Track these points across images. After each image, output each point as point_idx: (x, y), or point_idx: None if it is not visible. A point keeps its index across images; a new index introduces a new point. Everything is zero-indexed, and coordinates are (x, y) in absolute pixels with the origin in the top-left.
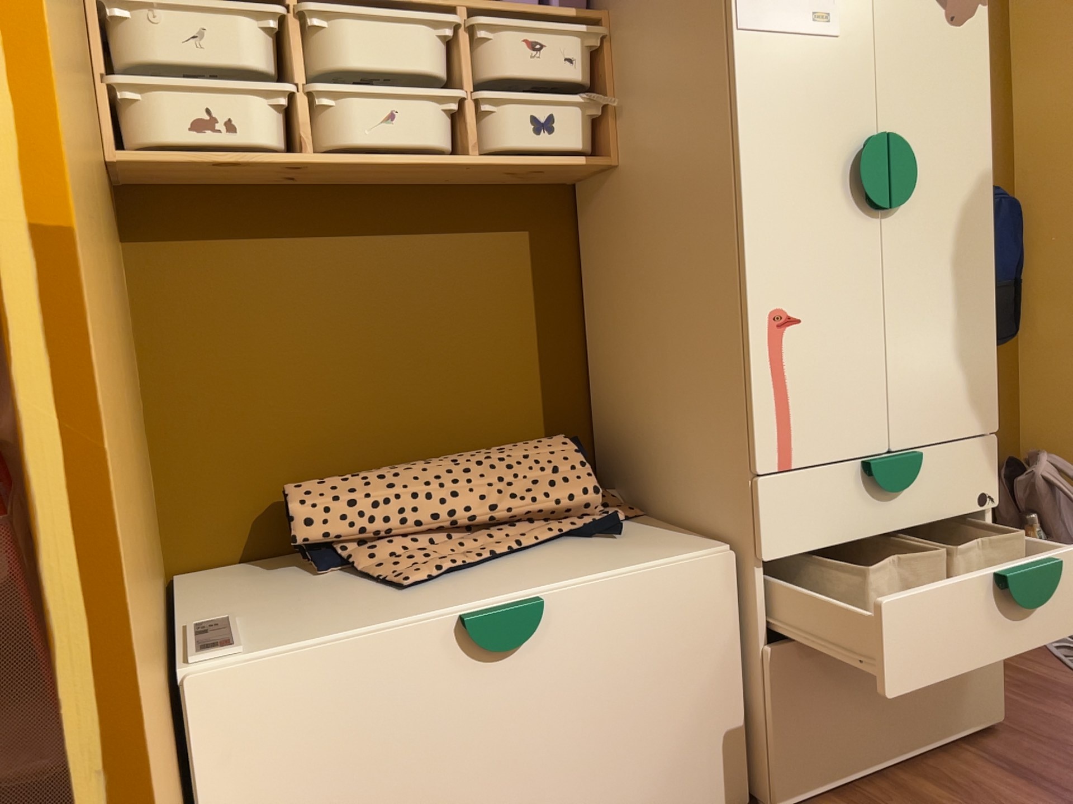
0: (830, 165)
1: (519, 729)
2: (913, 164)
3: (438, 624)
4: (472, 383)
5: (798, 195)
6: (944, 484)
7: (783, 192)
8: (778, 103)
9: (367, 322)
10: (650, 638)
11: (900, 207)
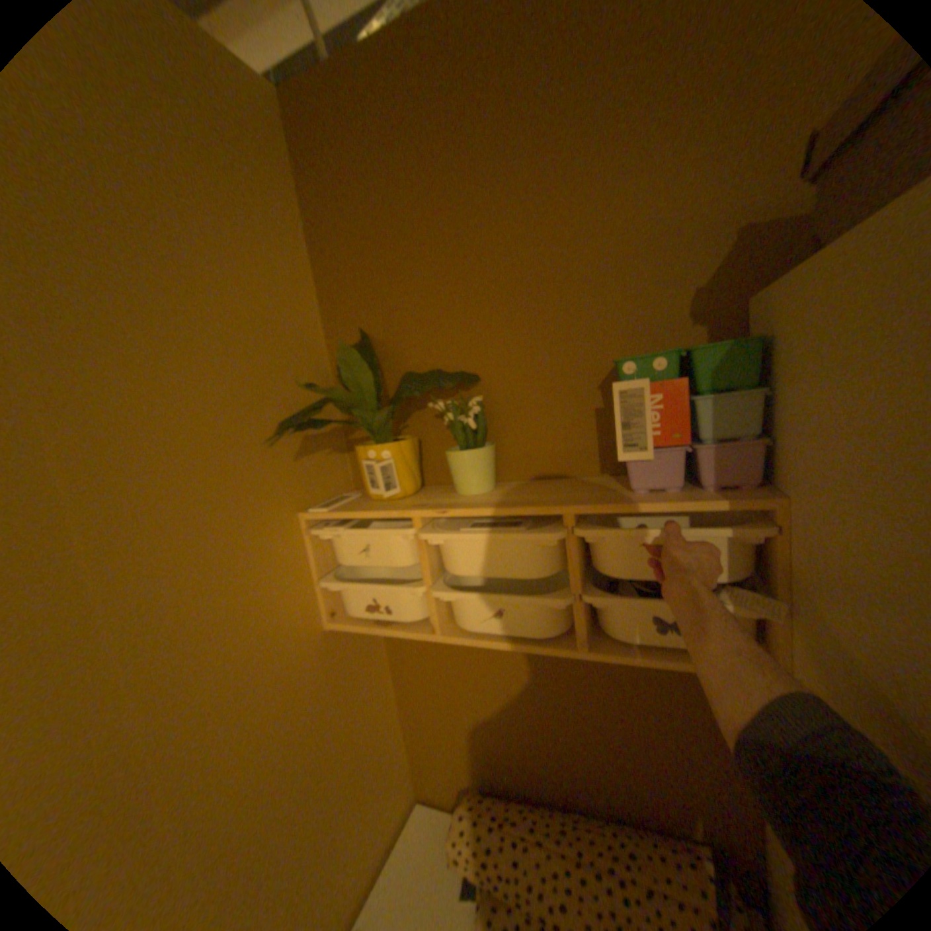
0: None
1: None
2: None
3: None
4: (620, 763)
5: None
6: None
7: None
8: None
9: (528, 695)
10: None
11: None
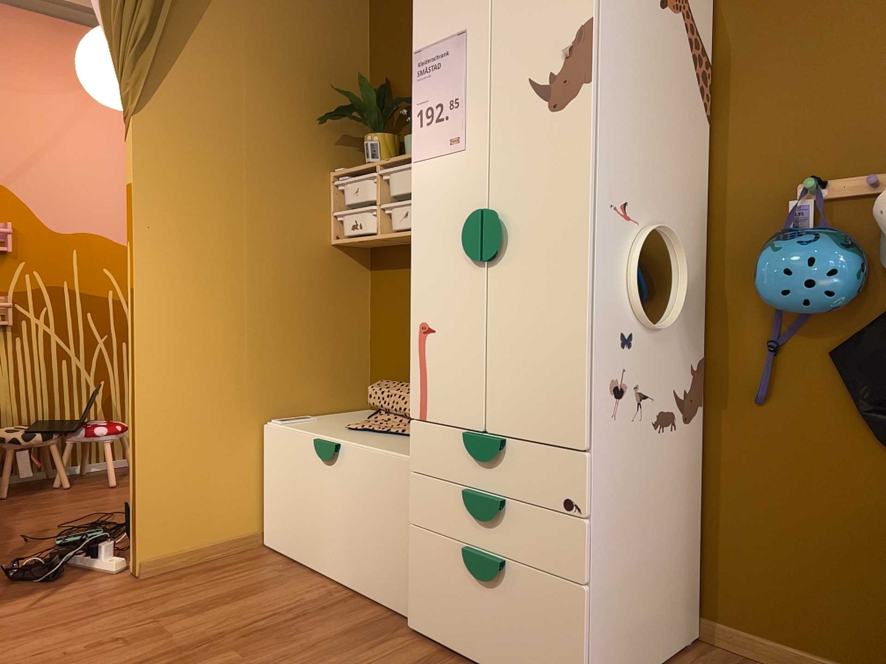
0: (456, 232)
1: (331, 499)
2: (508, 225)
3: (314, 438)
4: None
5: (437, 253)
6: (531, 476)
7: (429, 251)
8: (430, 198)
9: None
10: (376, 488)
11: (493, 257)
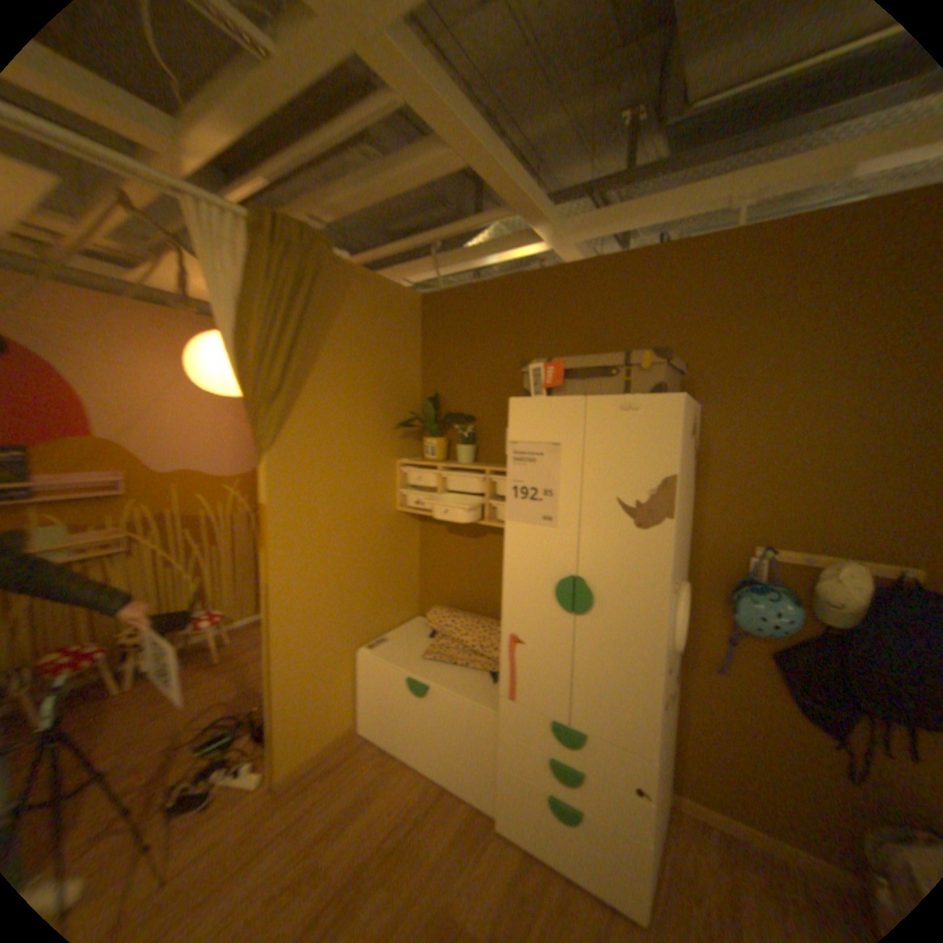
0: (545, 583)
1: (420, 721)
2: (594, 596)
3: (404, 675)
4: None
5: (527, 591)
6: (607, 765)
7: (520, 588)
8: (521, 551)
9: (474, 561)
10: (462, 725)
11: (581, 614)
